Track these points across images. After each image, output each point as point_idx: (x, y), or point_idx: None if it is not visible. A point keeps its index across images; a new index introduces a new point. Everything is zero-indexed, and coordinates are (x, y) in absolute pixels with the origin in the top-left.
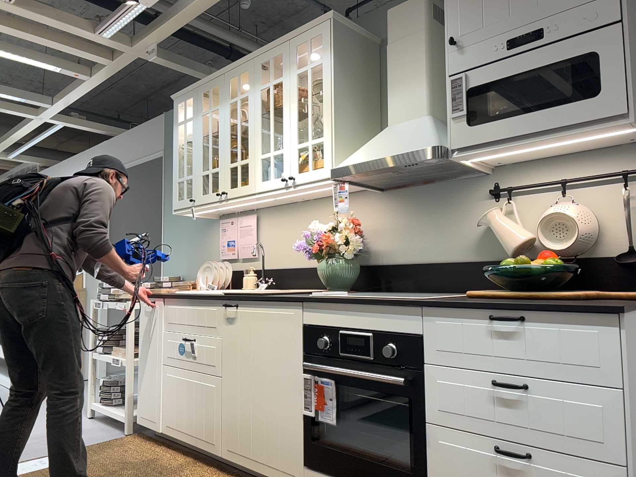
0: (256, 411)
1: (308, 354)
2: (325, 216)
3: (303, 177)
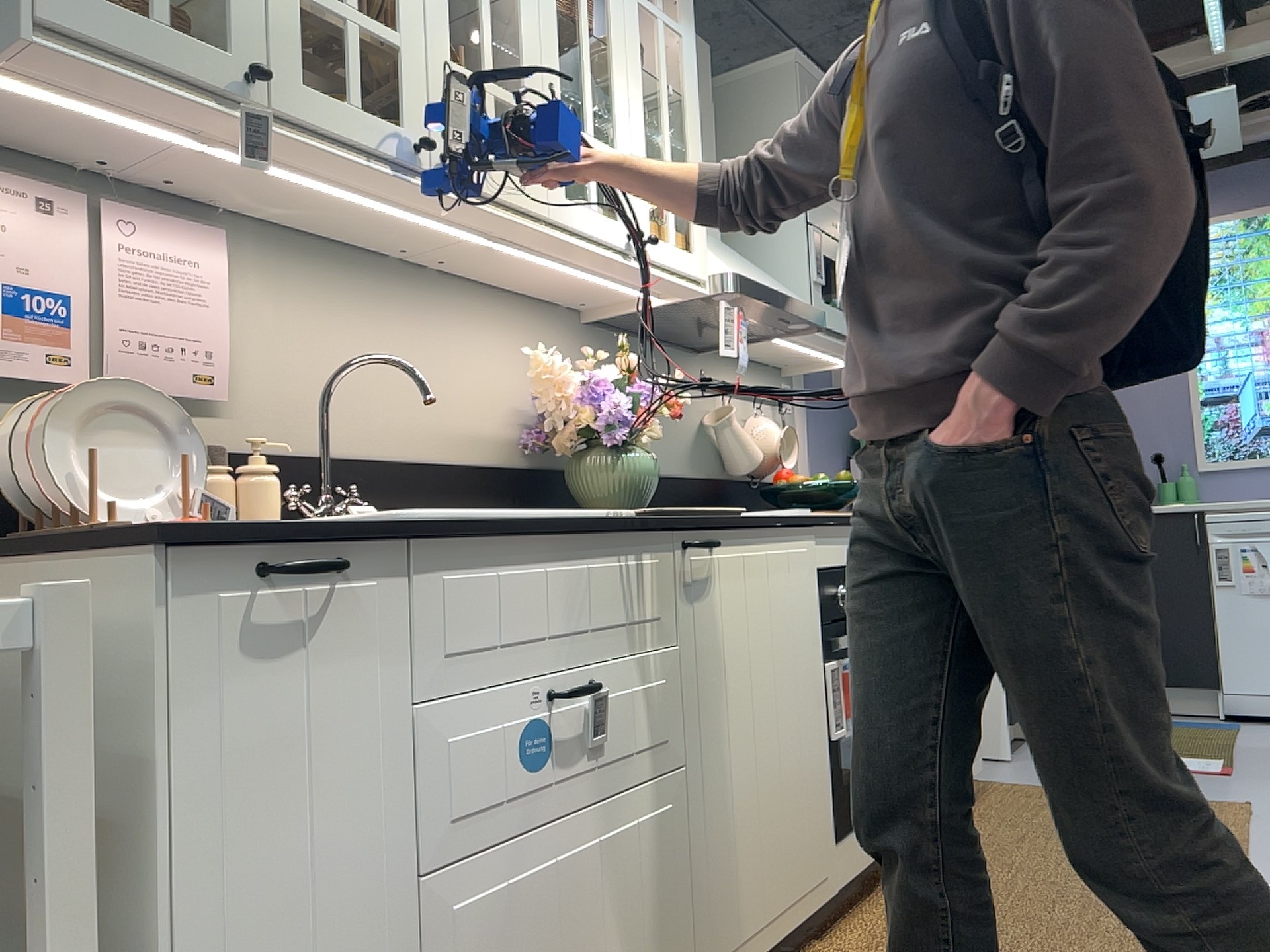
0: (766, 798)
1: (828, 624)
2: (473, 333)
3: (664, 252)
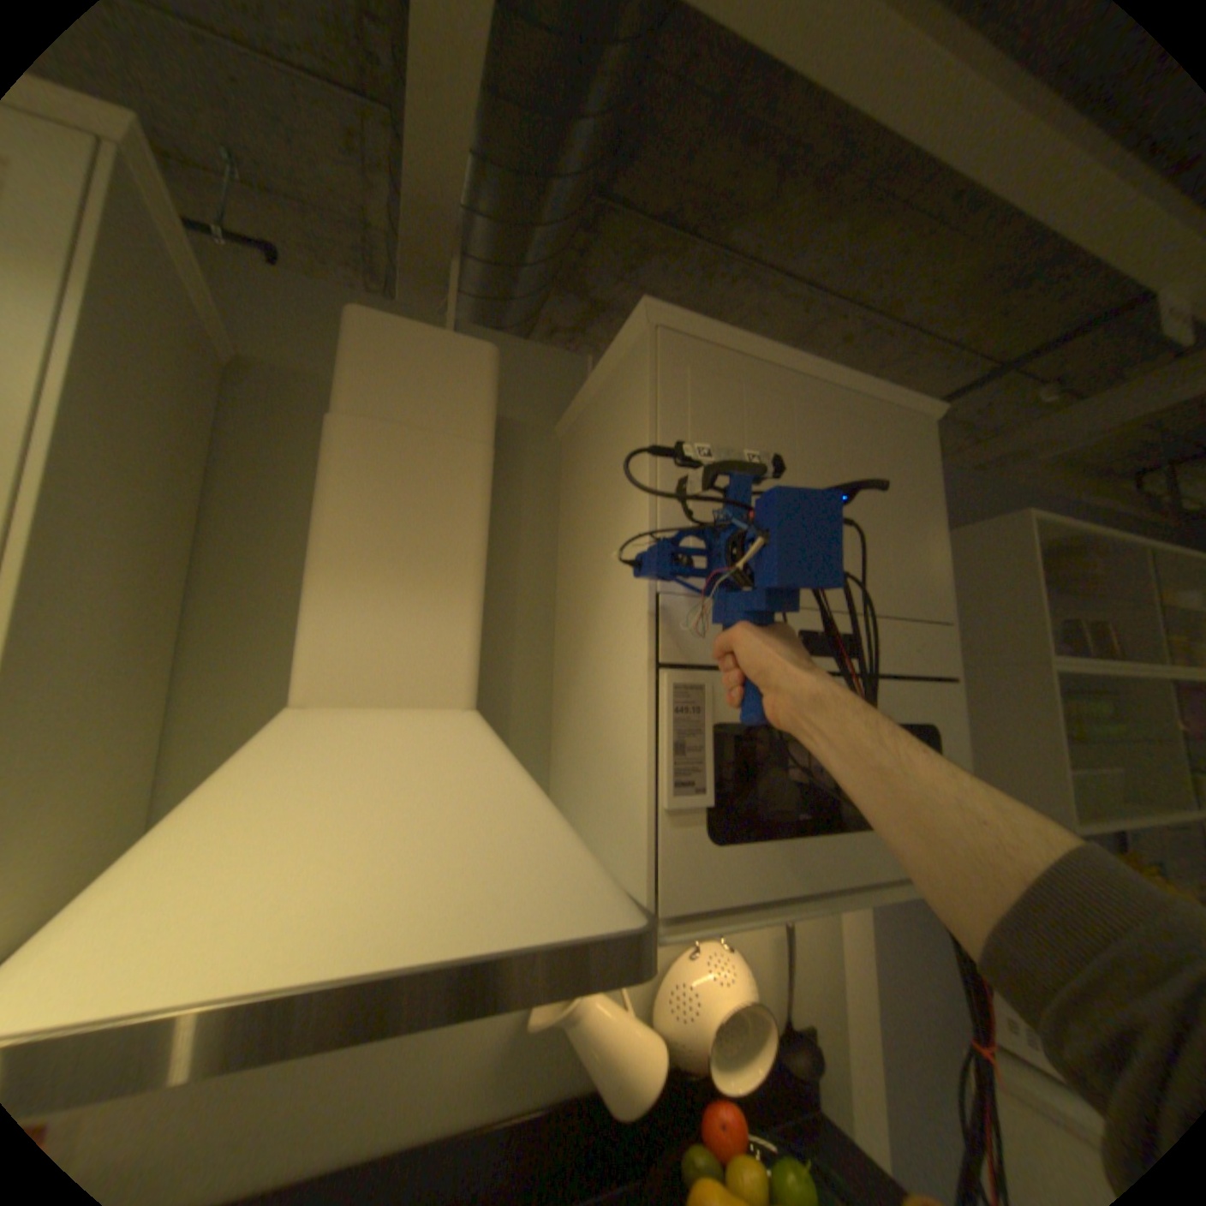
0: None
1: None
2: None
3: None
